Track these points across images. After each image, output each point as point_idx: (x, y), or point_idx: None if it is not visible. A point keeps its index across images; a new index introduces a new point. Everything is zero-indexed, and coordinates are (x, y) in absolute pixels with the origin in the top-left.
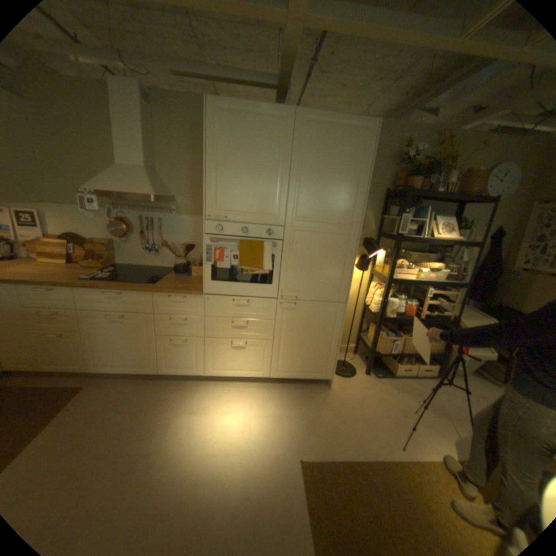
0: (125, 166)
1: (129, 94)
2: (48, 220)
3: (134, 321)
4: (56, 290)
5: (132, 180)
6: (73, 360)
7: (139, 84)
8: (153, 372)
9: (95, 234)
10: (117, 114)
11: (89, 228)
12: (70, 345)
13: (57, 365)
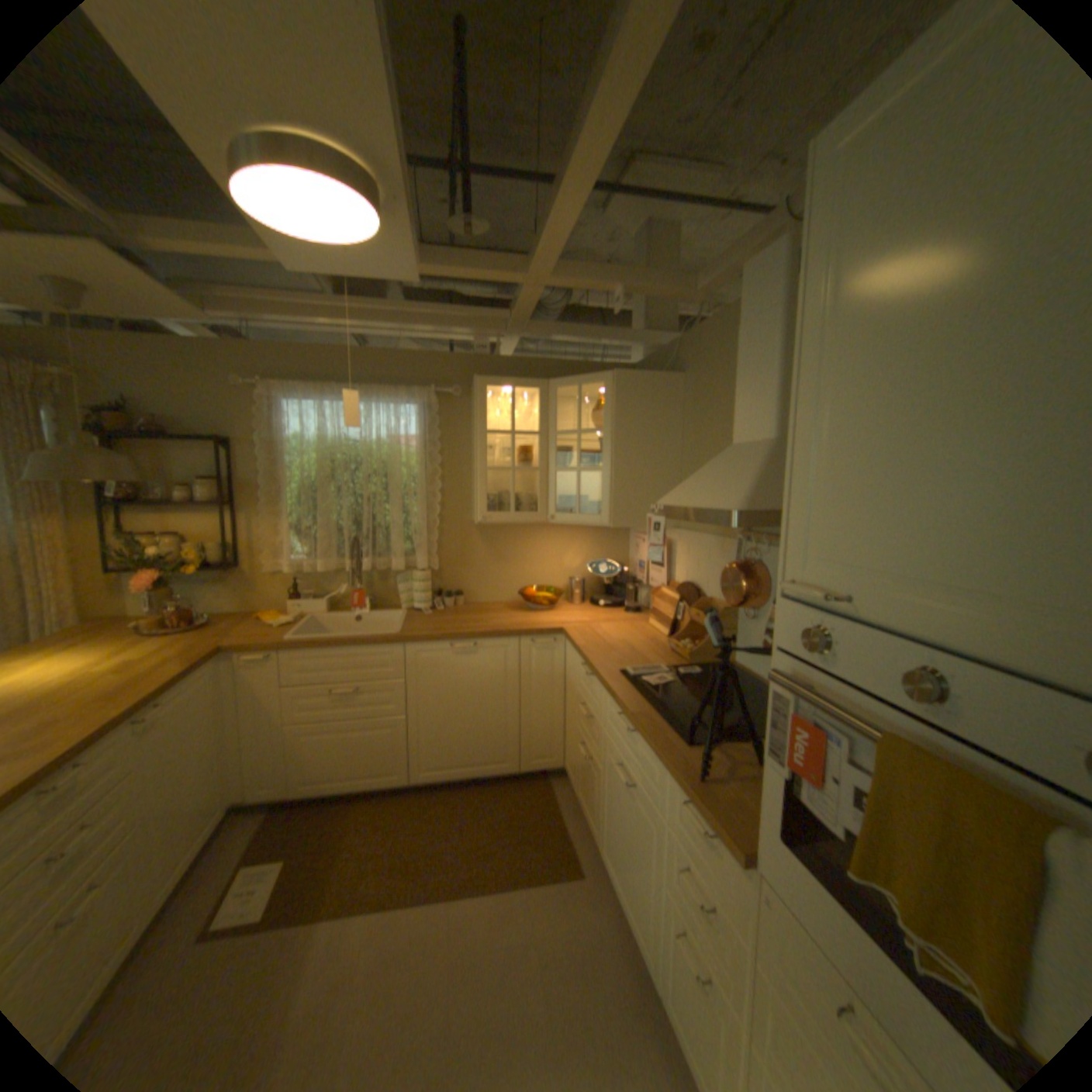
0: (744, 446)
1: (769, 278)
2: (678, 557)
3: (645, 815)
4: (595, 677)
5: (728, 478)
6: (595, 817)
7: (793, 240)
8: (655, 984)
9: (718, 591)
10: (747, 336)
11: (713, 578)
12: (595, 786)
13: (586, 807)
